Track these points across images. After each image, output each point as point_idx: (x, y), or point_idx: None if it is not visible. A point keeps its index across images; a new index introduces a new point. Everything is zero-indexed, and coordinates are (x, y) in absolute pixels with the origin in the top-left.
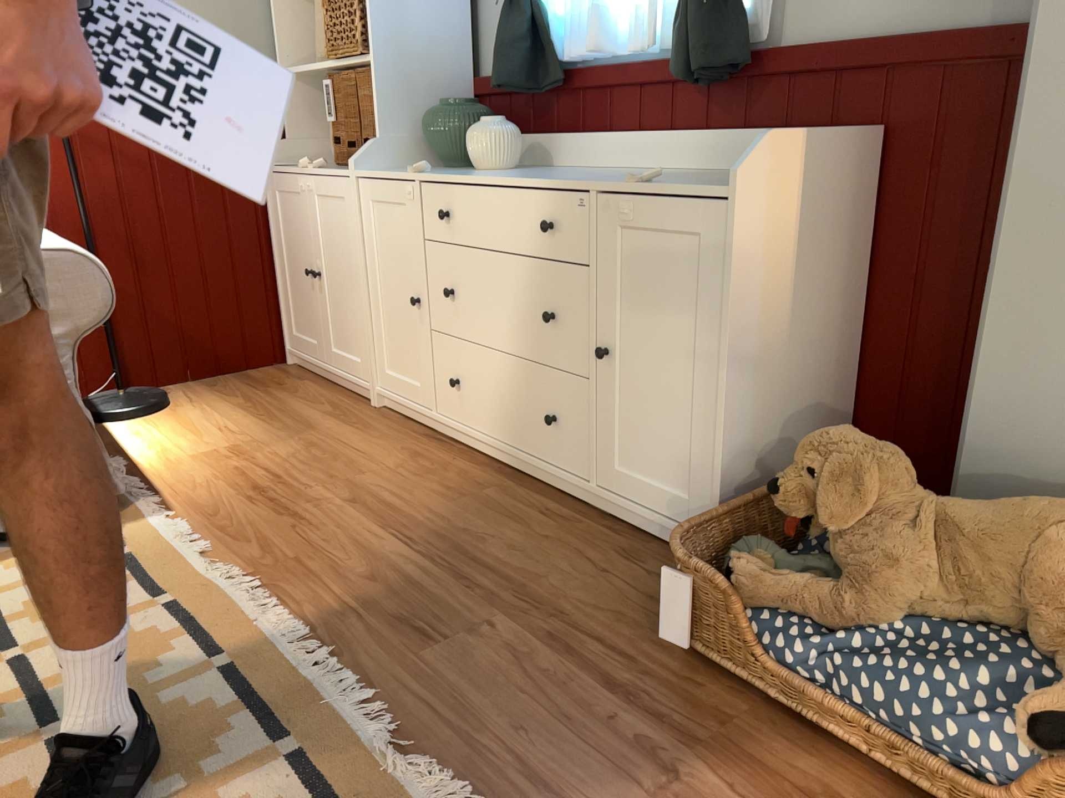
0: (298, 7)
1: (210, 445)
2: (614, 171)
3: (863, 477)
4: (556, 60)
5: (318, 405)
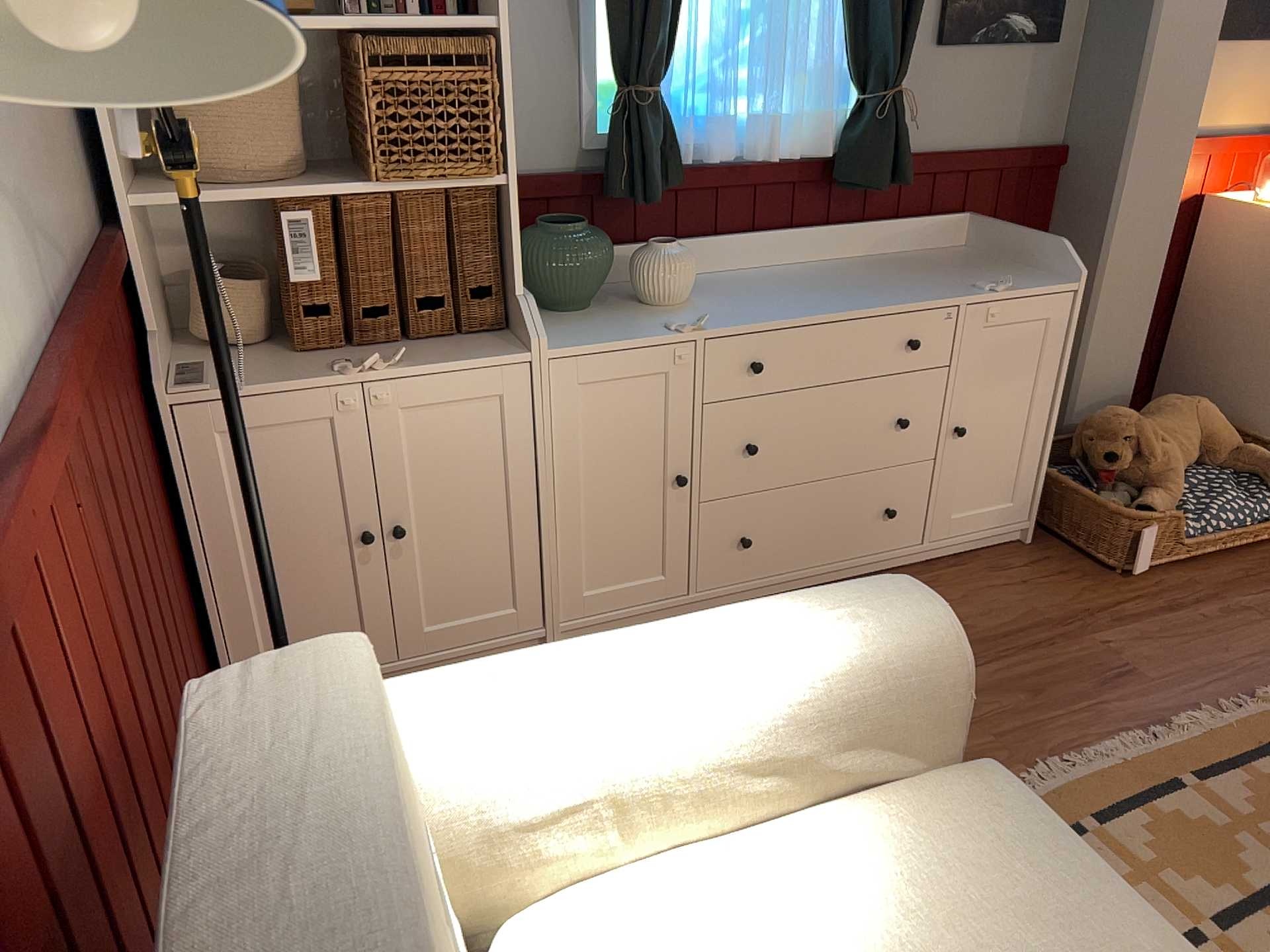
0: None
1: None
2: (773, 273)
3: (1149, 428)
4: (678, 161)
5: None
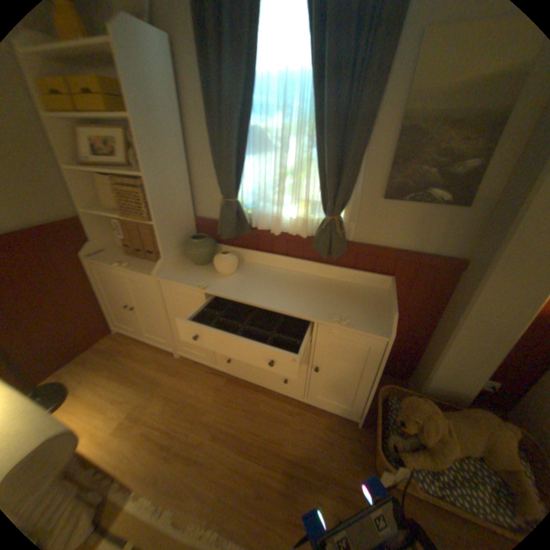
0: (79, 172)
1: (113, 419)
2: (283, 273)
3: (436, 424)
4: (250, 225)
5: (149, 364)
